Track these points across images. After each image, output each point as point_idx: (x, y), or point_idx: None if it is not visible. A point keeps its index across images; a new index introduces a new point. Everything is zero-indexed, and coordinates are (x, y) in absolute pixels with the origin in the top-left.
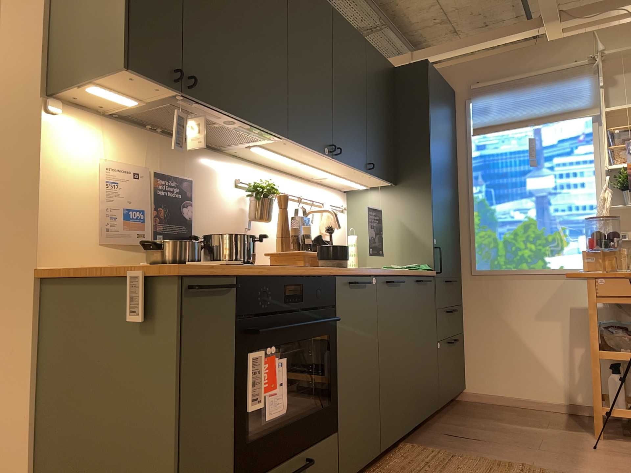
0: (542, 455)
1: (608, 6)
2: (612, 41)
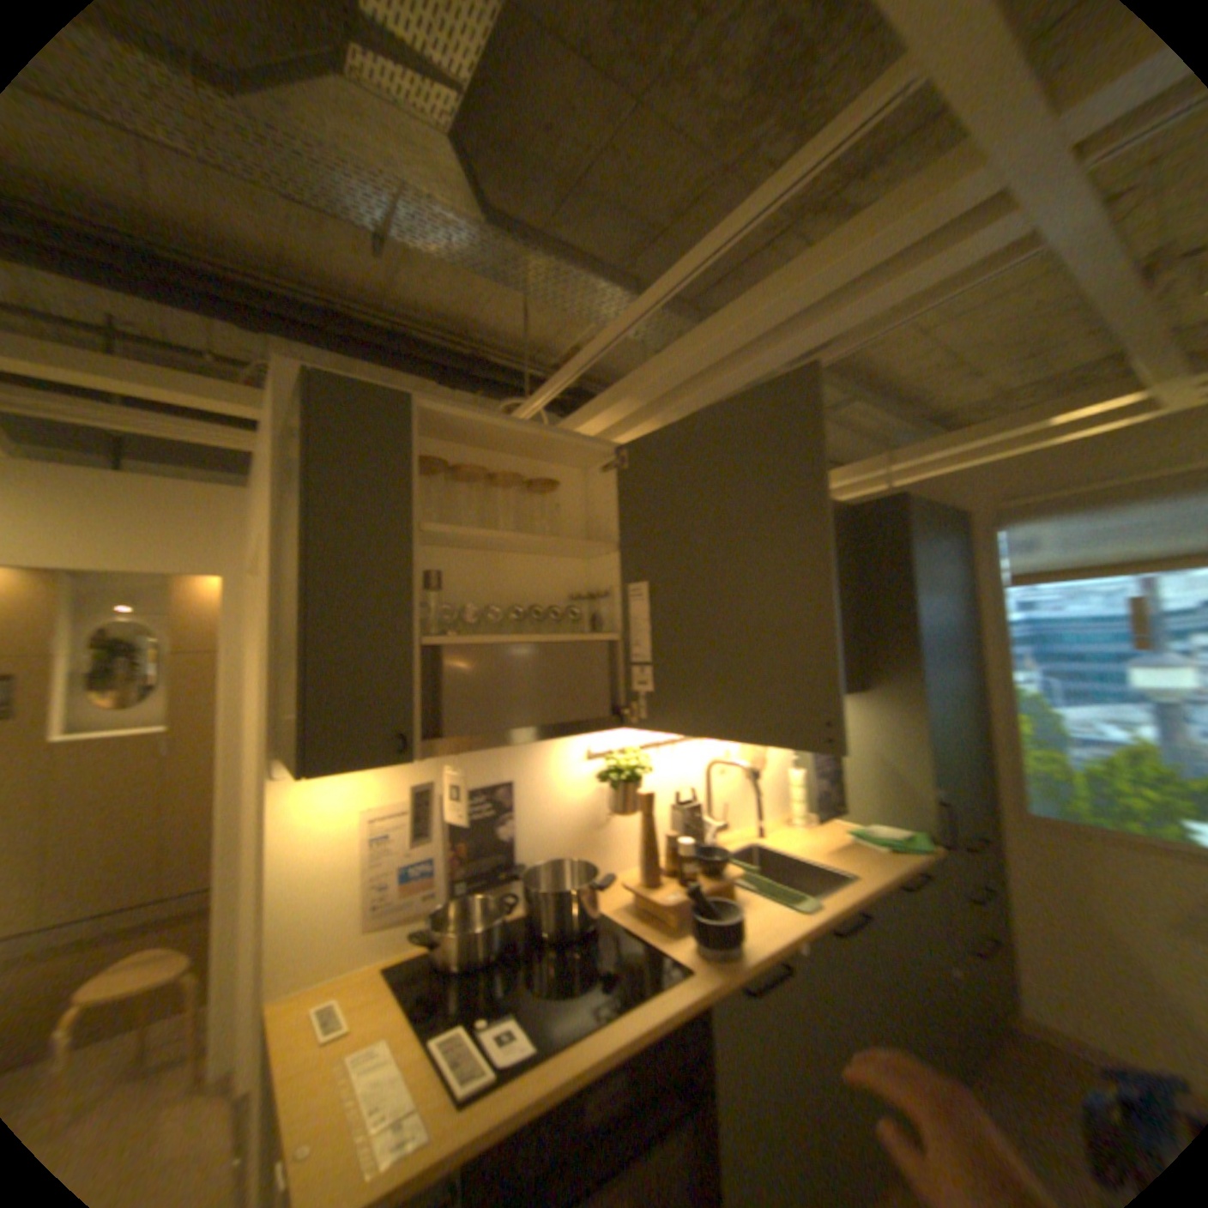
0: None
1: None
2: None
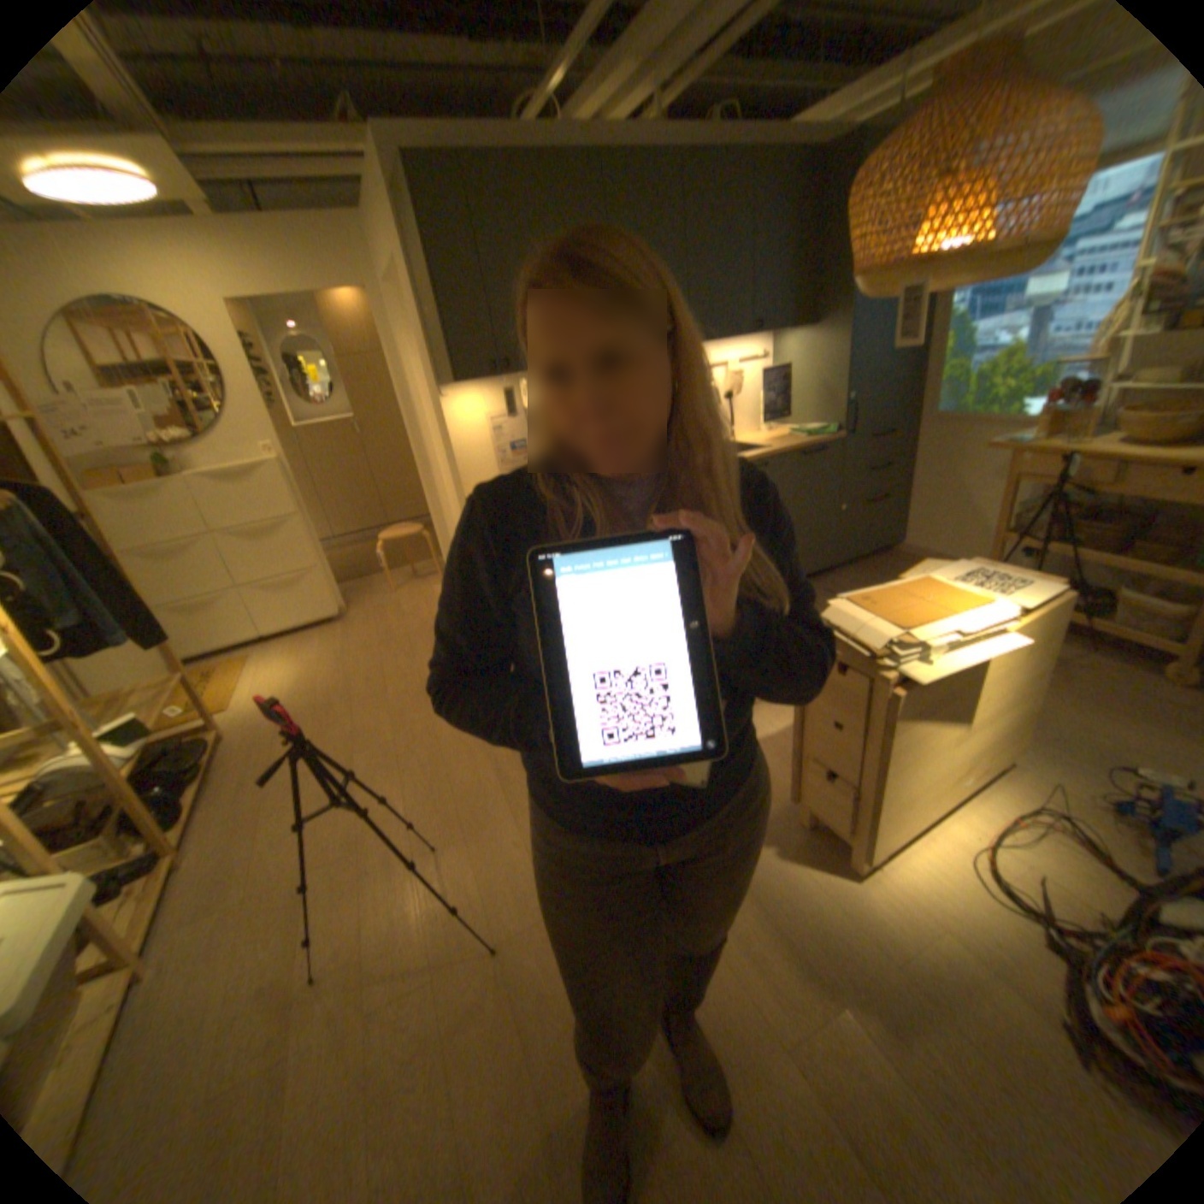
0: None
1: None
2: None
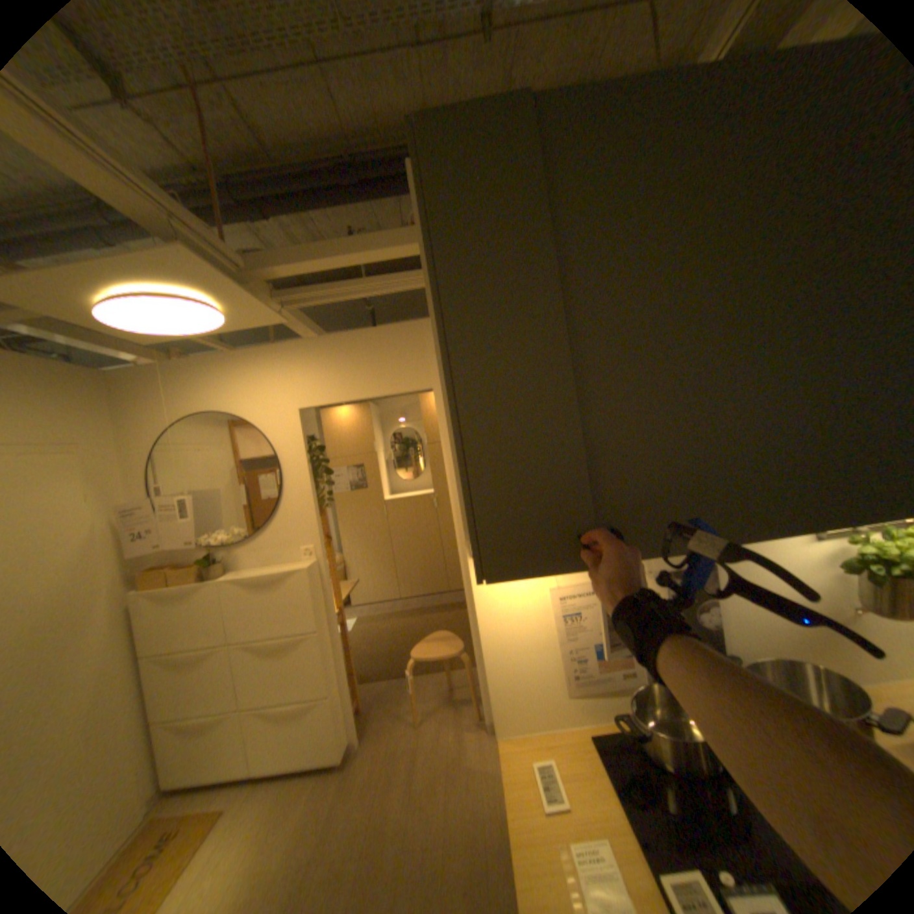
0: None
1: None
2: None
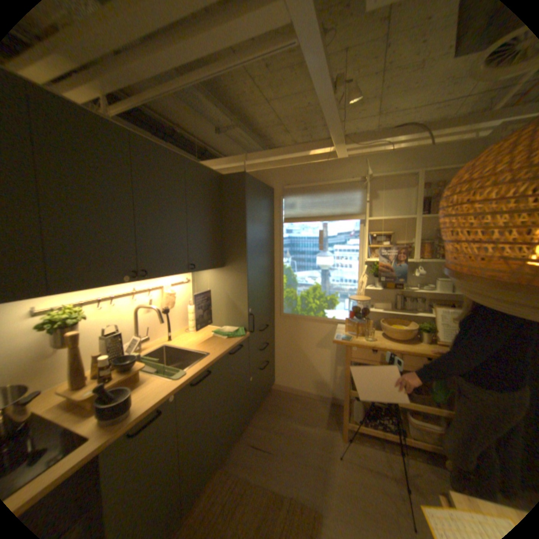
0: (306, 476)
1: (379, 136)
2: (379, 164)
